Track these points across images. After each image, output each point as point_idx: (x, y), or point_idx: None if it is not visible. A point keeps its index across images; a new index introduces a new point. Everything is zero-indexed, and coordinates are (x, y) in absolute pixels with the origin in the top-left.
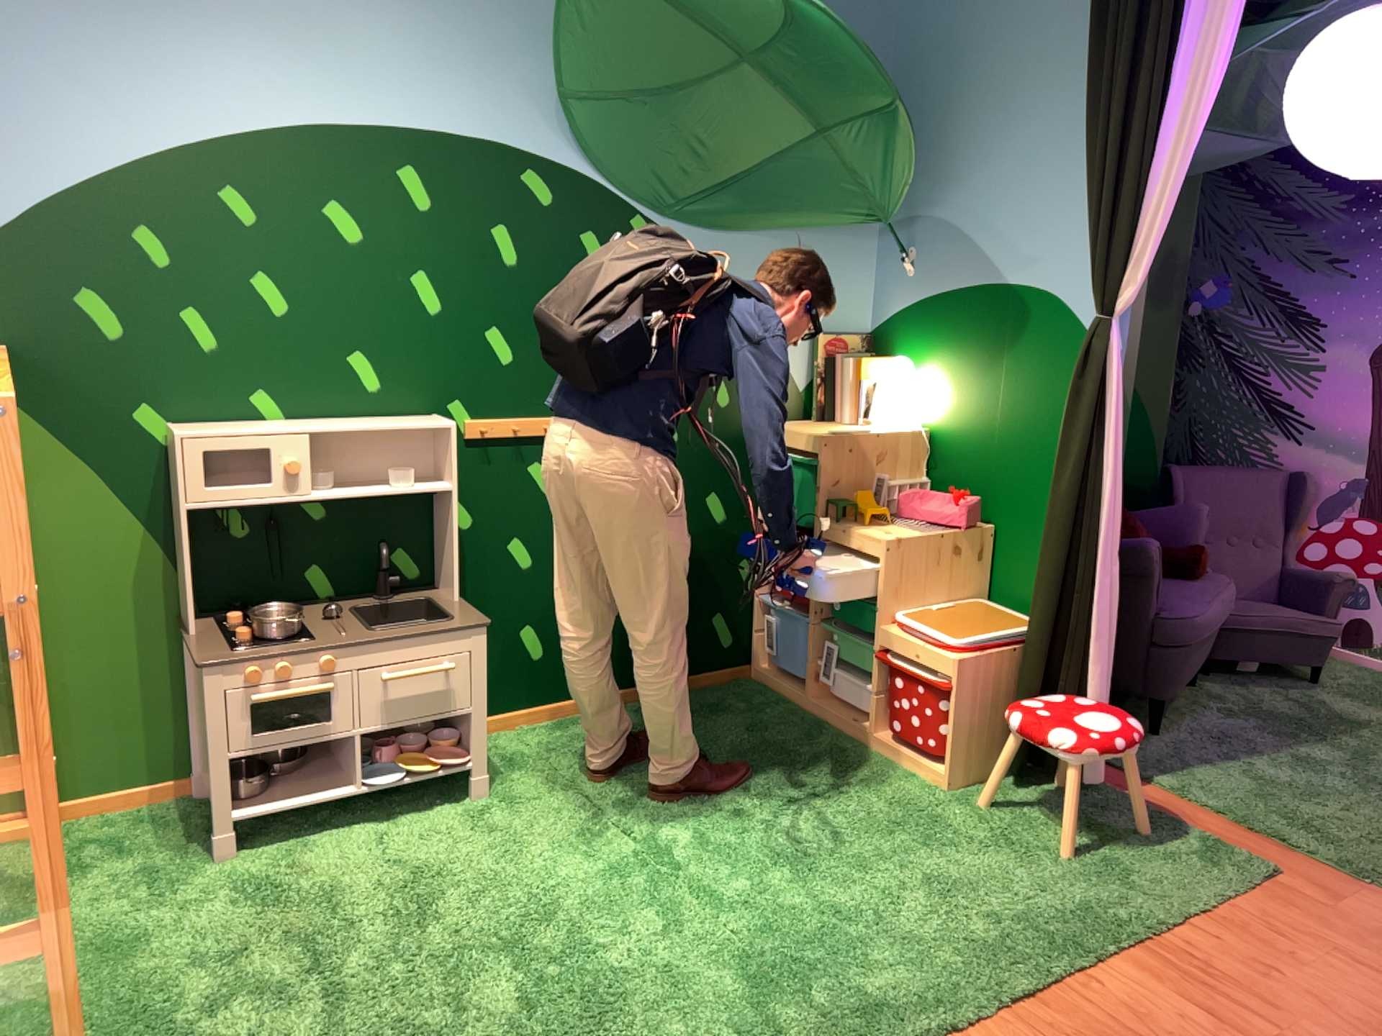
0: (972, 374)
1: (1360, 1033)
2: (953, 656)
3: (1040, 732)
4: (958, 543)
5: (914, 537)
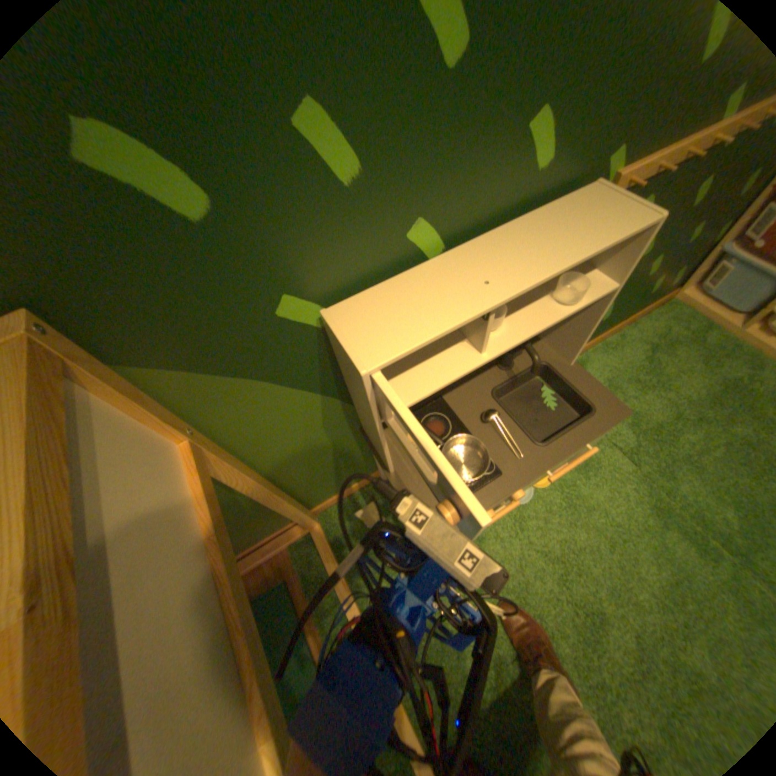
0: None
1: None
2: None
3: None
4: None
5: None
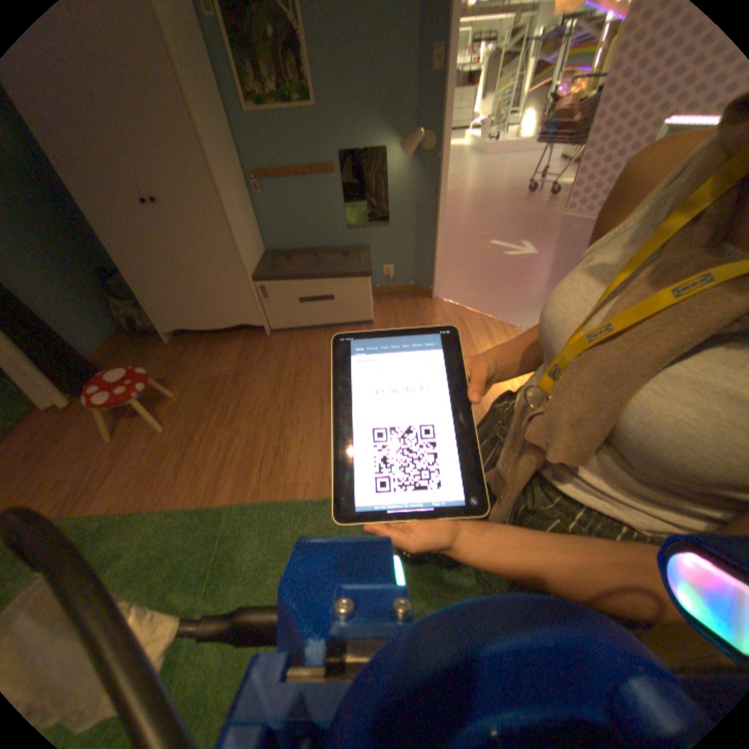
0: None
1: (92, 442)
2: None
3: None
4: None
5: None
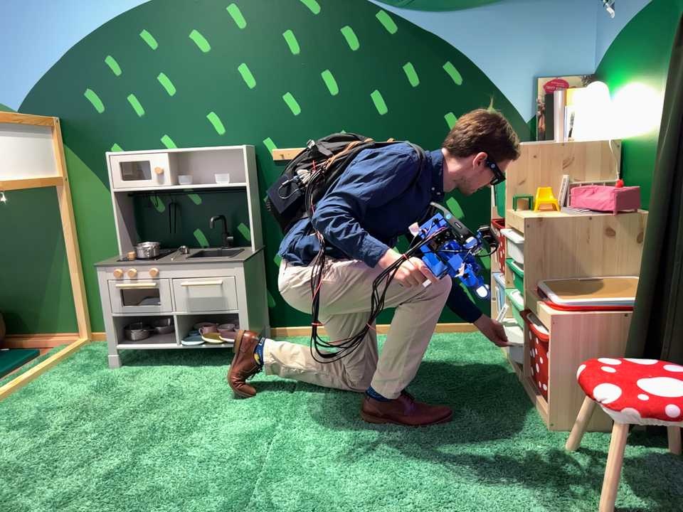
0: (643, 78)
1: None
2: (551, 315)
3: (590, 392)
4: (612, 226)
5: (559, 217)
